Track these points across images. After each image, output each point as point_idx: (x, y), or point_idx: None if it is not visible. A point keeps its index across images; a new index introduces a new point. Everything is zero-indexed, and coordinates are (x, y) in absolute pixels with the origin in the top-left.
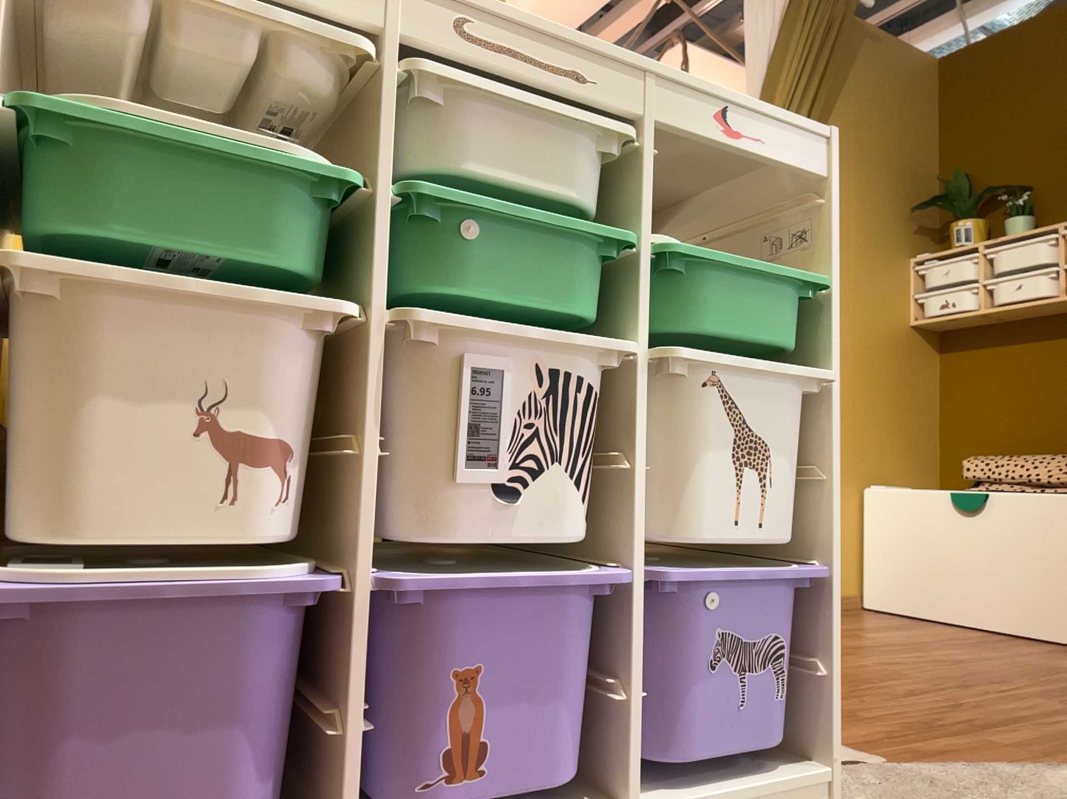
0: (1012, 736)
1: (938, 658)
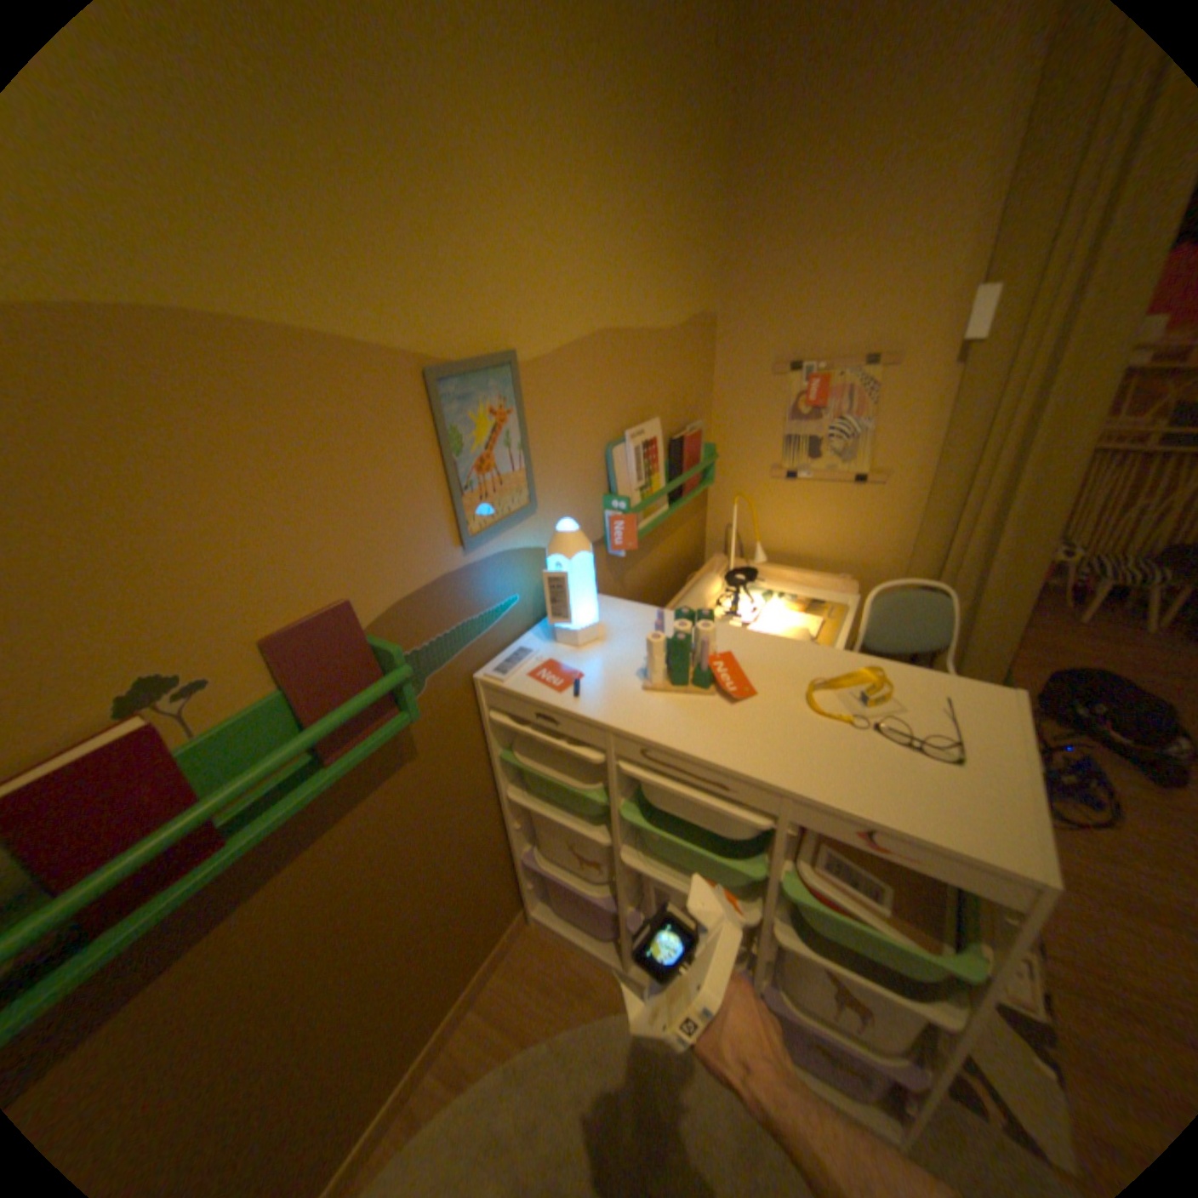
0: None
1: None
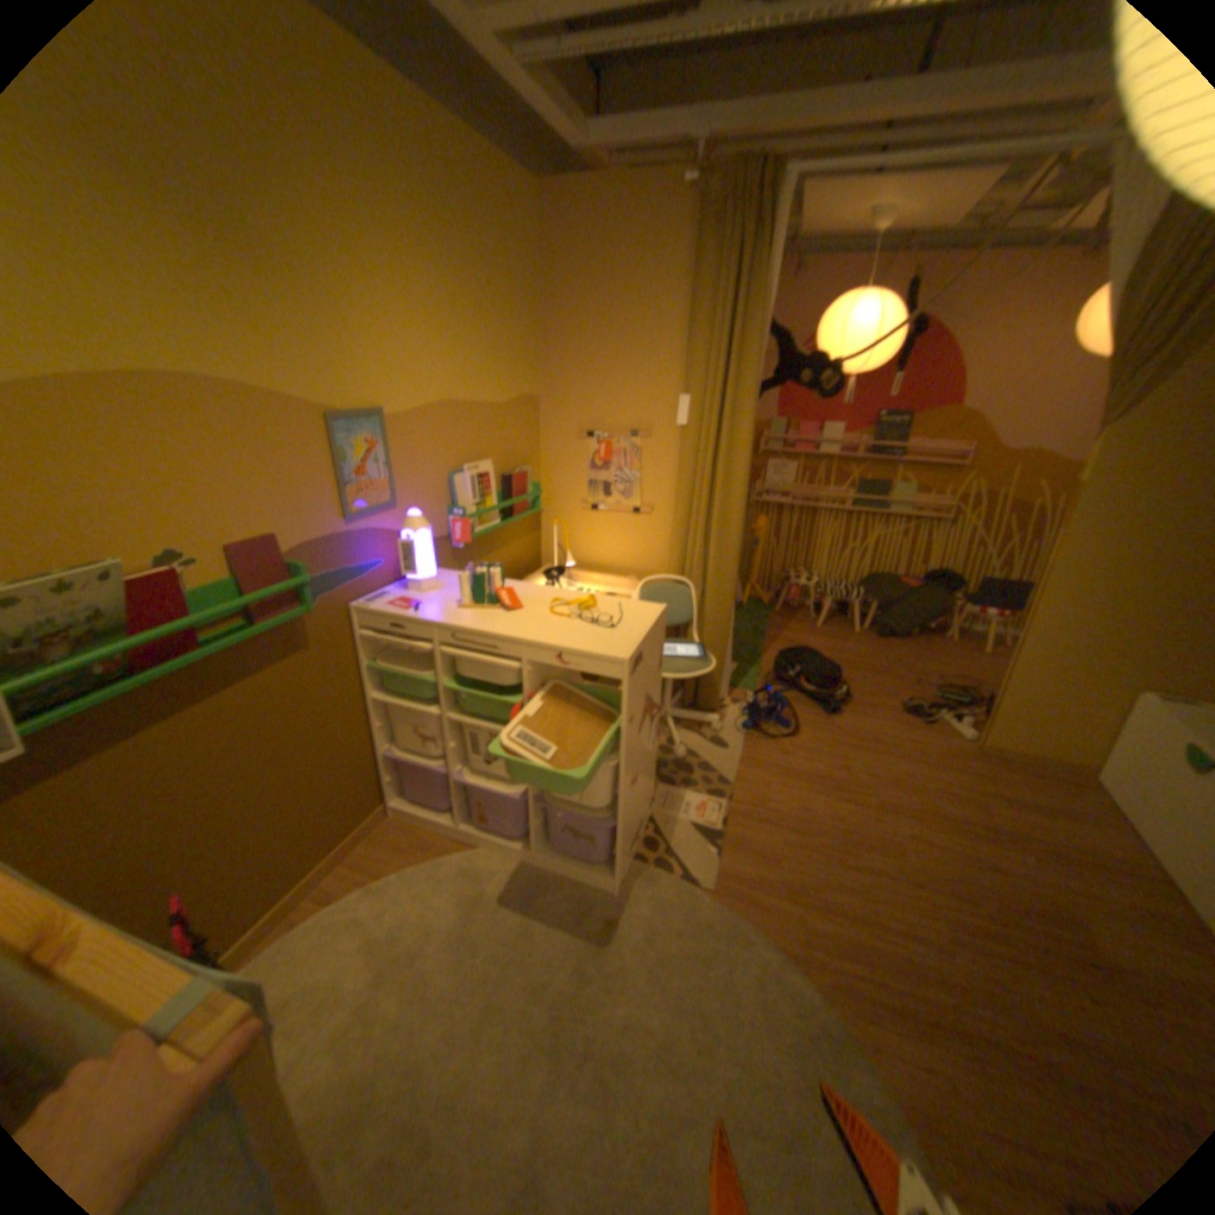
0: (820, 933)
1: (979, 865)
